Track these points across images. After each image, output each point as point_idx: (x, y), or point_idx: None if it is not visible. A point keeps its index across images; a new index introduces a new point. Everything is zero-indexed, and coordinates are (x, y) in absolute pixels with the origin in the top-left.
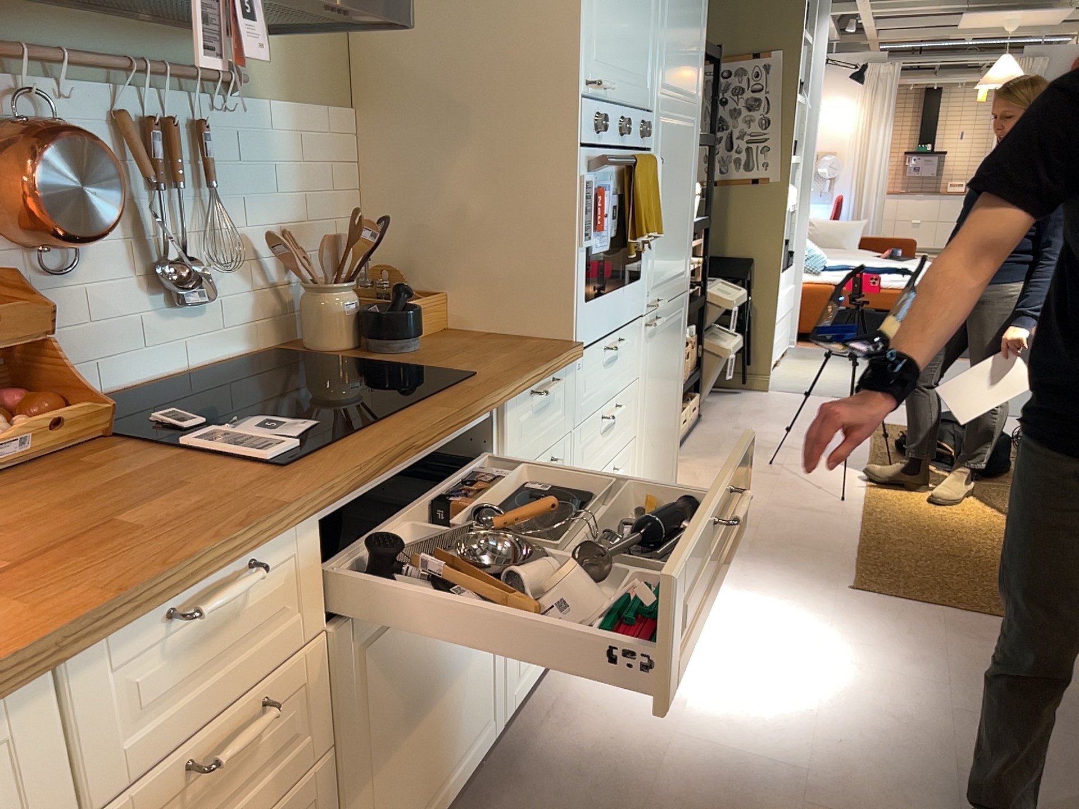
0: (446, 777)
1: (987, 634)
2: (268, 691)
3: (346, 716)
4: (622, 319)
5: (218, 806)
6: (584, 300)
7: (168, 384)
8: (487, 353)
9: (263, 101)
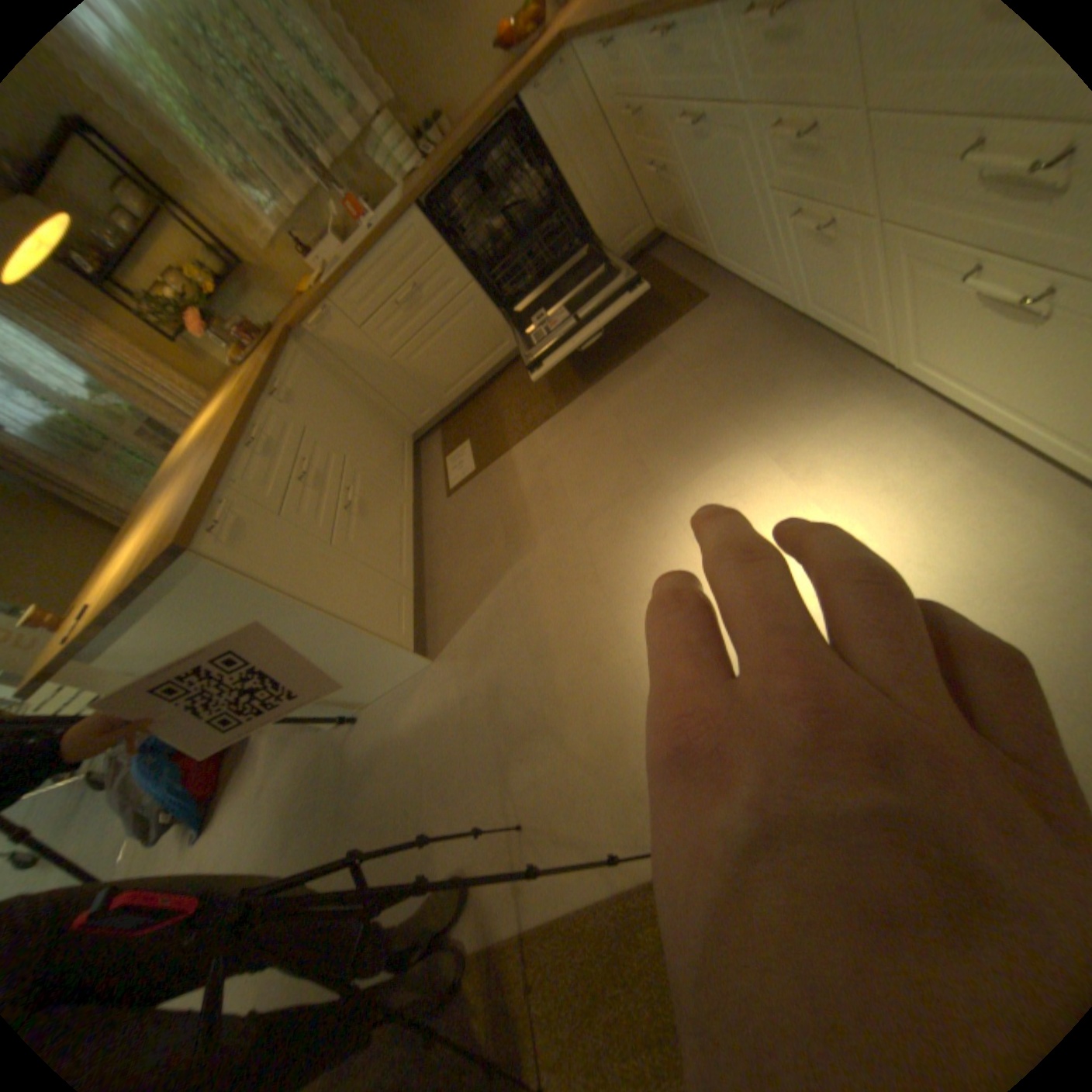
0: (755, 267)
1: (640, 822)
2: (643, 102)
3: (678, 152)
4: None
5: (645, 131)
6: None
7: None
8: None
9: None
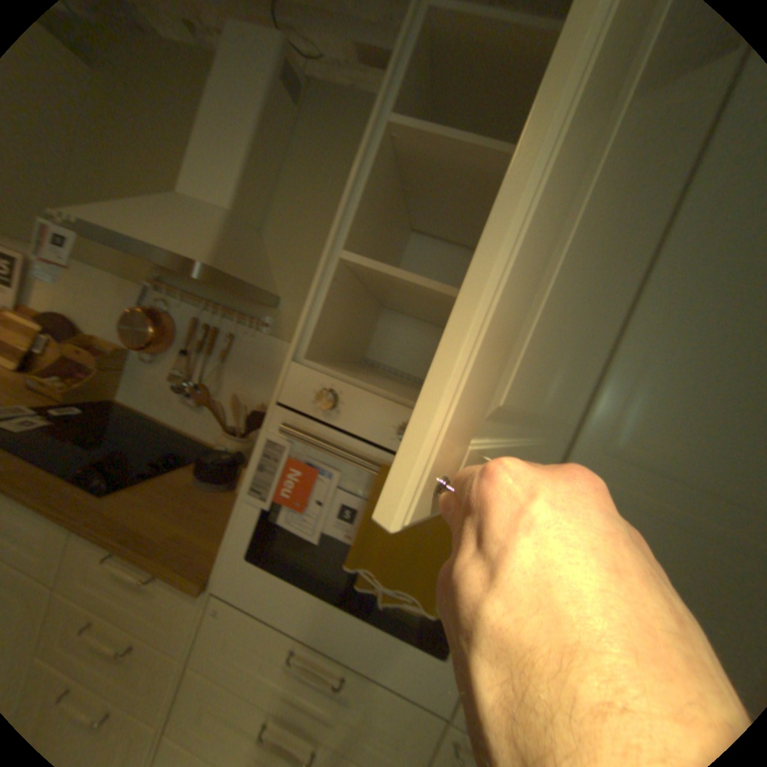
0: None
1: None
2: None
3: None
4: (351, 659)
5: None
6: (245, 557)
7: (170, 430)
8: (174, 517)
9: (281, 340)
